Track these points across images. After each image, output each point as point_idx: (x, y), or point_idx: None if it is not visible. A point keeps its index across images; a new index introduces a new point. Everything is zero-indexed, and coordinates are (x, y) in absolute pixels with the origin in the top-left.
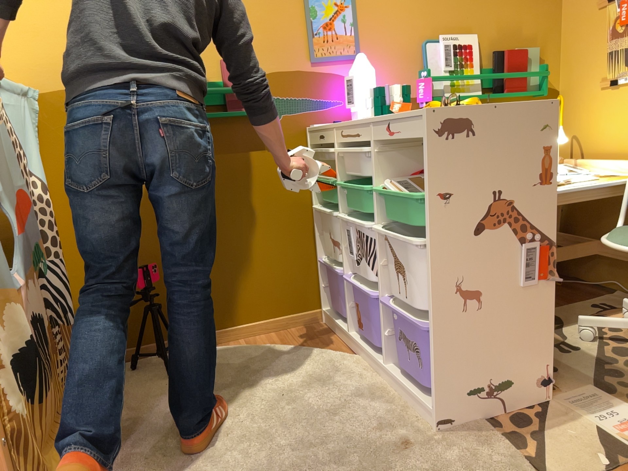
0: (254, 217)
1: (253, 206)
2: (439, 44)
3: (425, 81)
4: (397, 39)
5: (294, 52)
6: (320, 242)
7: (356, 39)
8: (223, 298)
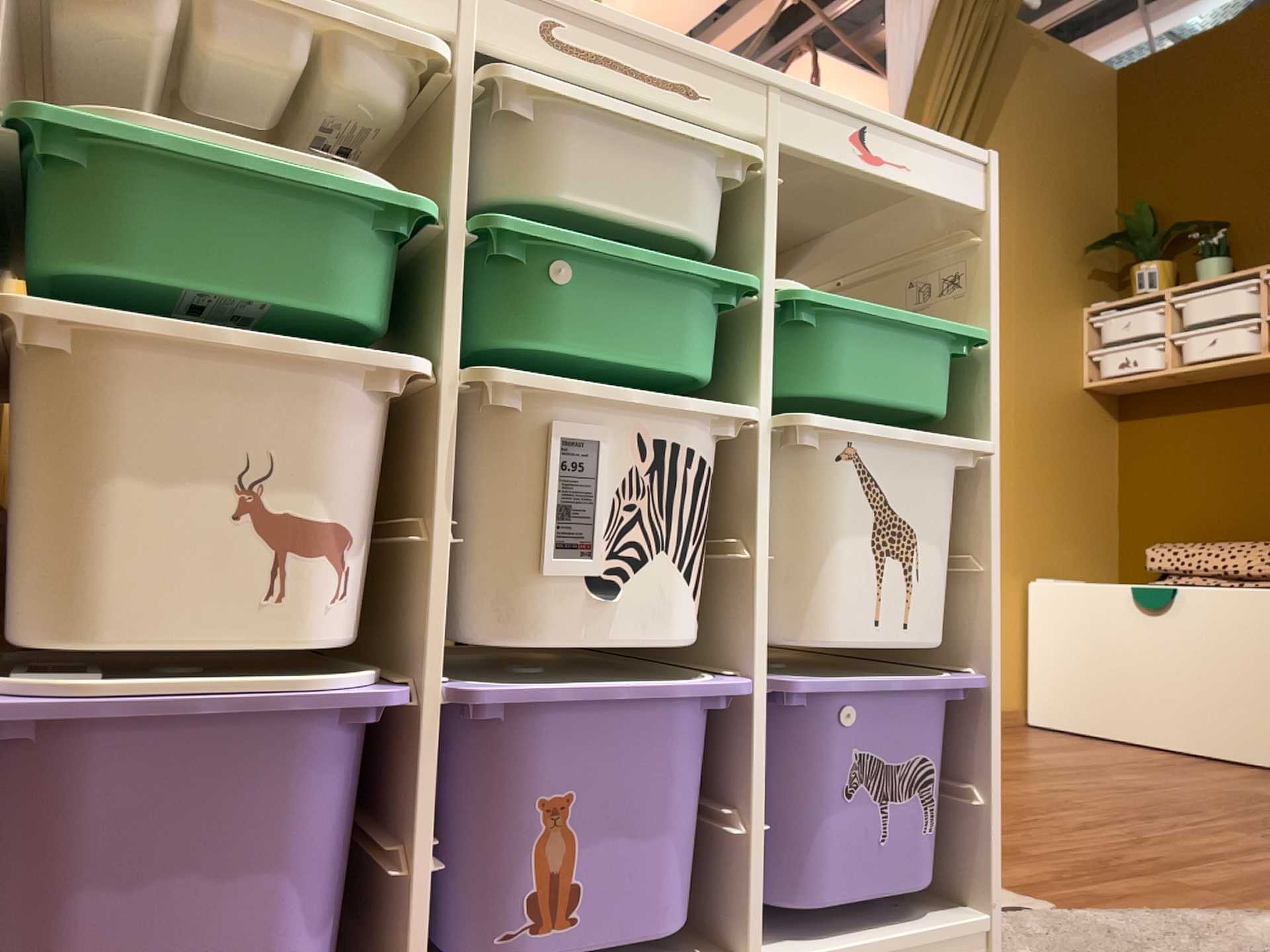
0: None
1: None
2: None
3: None
4: None
5: None
6: None
7: None
8: None
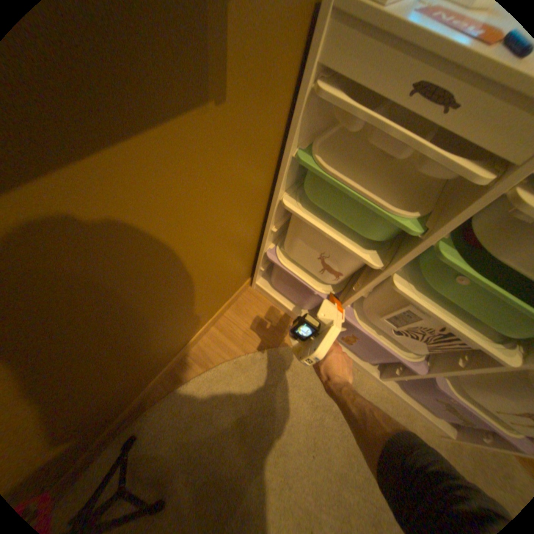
0: (189, 266)
1: (186, 253)
2: None
3: None
4: None
5: None
6: (271, 234)
7: None
8: (159, 358)
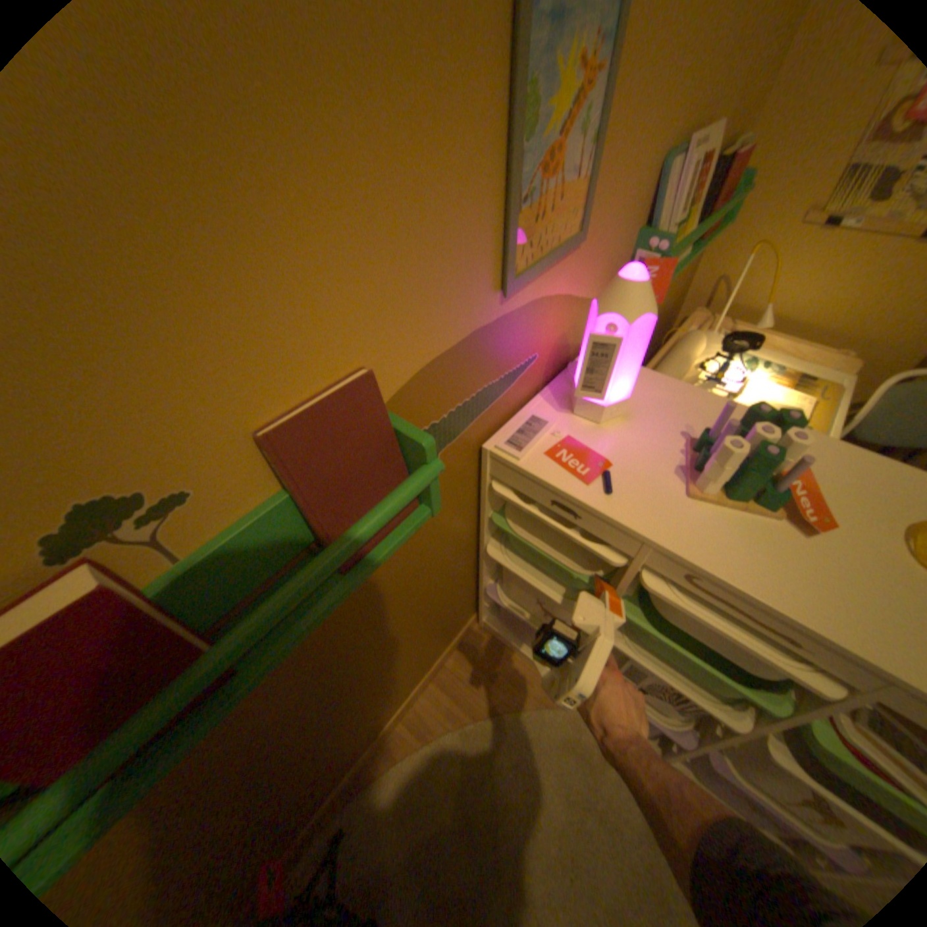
0: (401, 627)
1: (398, 619)
2: (686, 154)
3: (662, 262)
4: (644, 154)
5: (473, 278)
6: (488, 571)
7: (595, 182)
8: (370, 725)
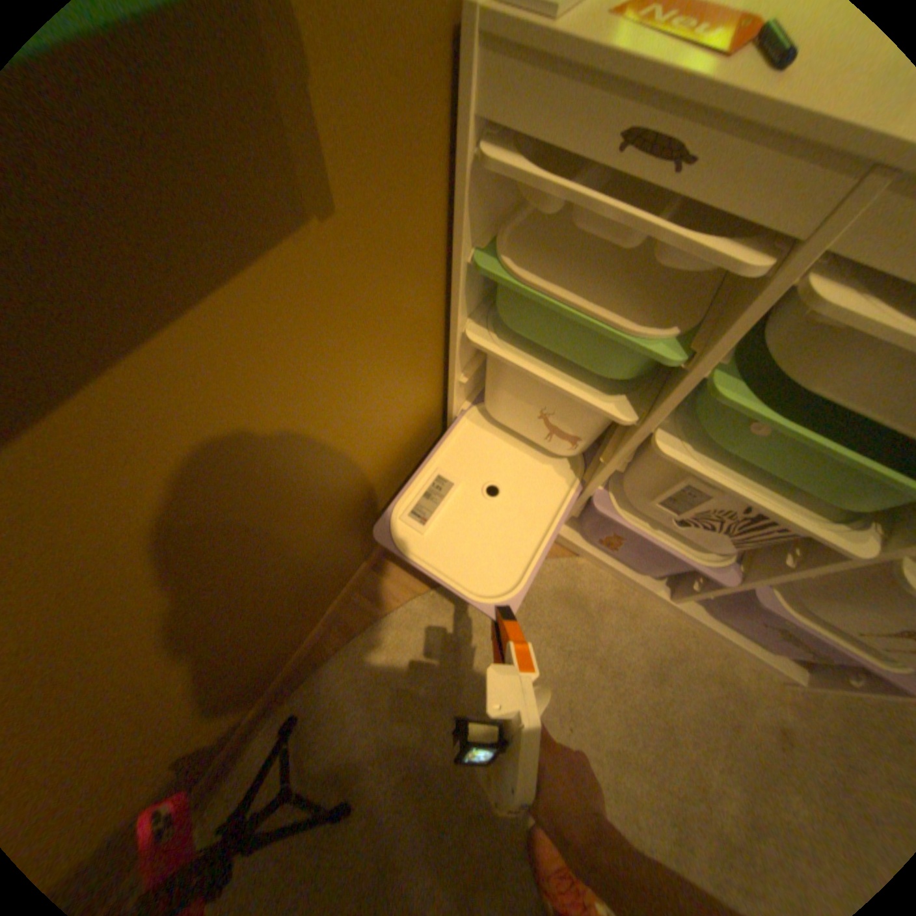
0: (330, 457)
1: (320, 439)
2: None
3: None
4: None
5: None
6: (460, 388)
7: None
8: (311, 599)
